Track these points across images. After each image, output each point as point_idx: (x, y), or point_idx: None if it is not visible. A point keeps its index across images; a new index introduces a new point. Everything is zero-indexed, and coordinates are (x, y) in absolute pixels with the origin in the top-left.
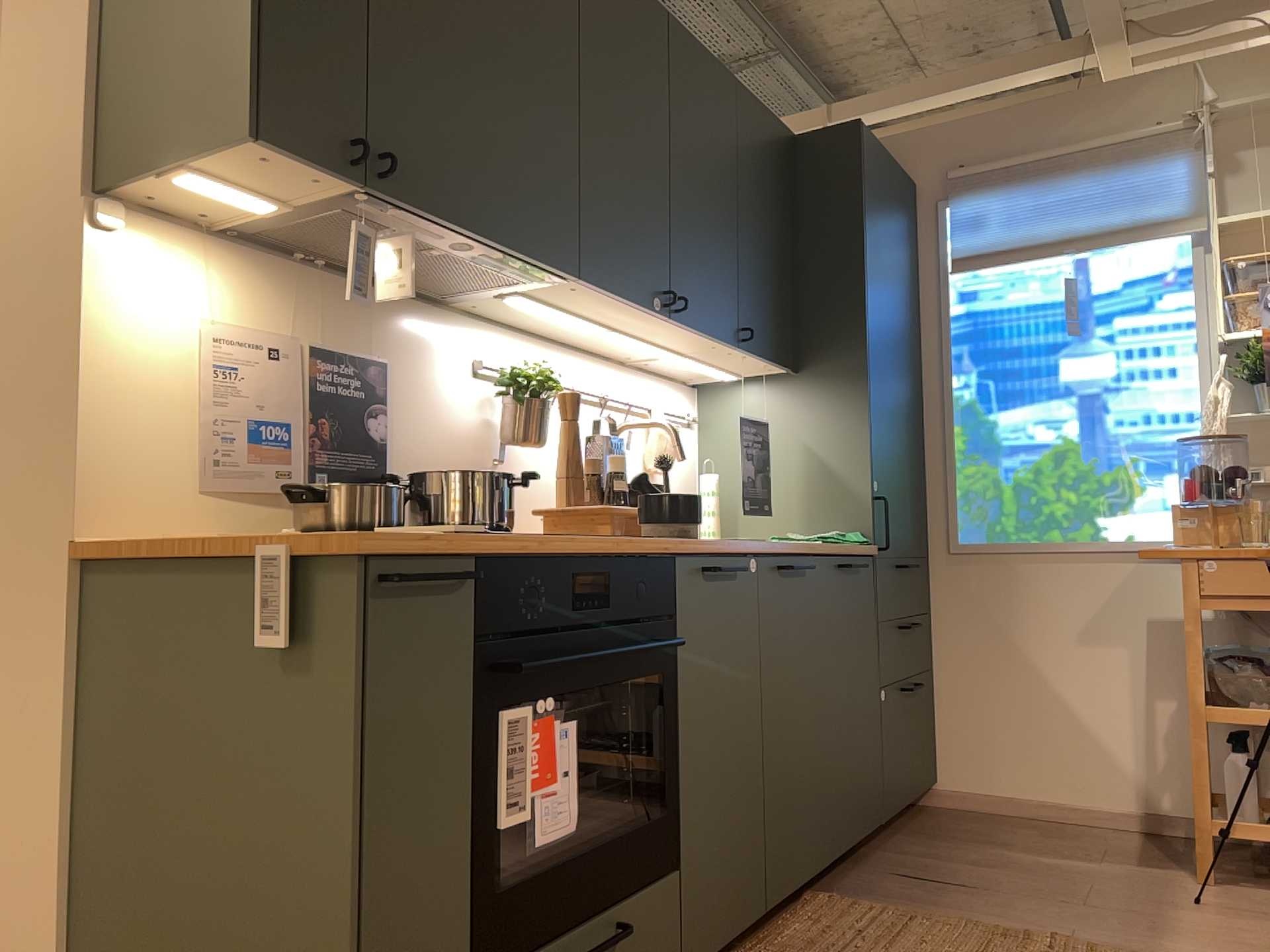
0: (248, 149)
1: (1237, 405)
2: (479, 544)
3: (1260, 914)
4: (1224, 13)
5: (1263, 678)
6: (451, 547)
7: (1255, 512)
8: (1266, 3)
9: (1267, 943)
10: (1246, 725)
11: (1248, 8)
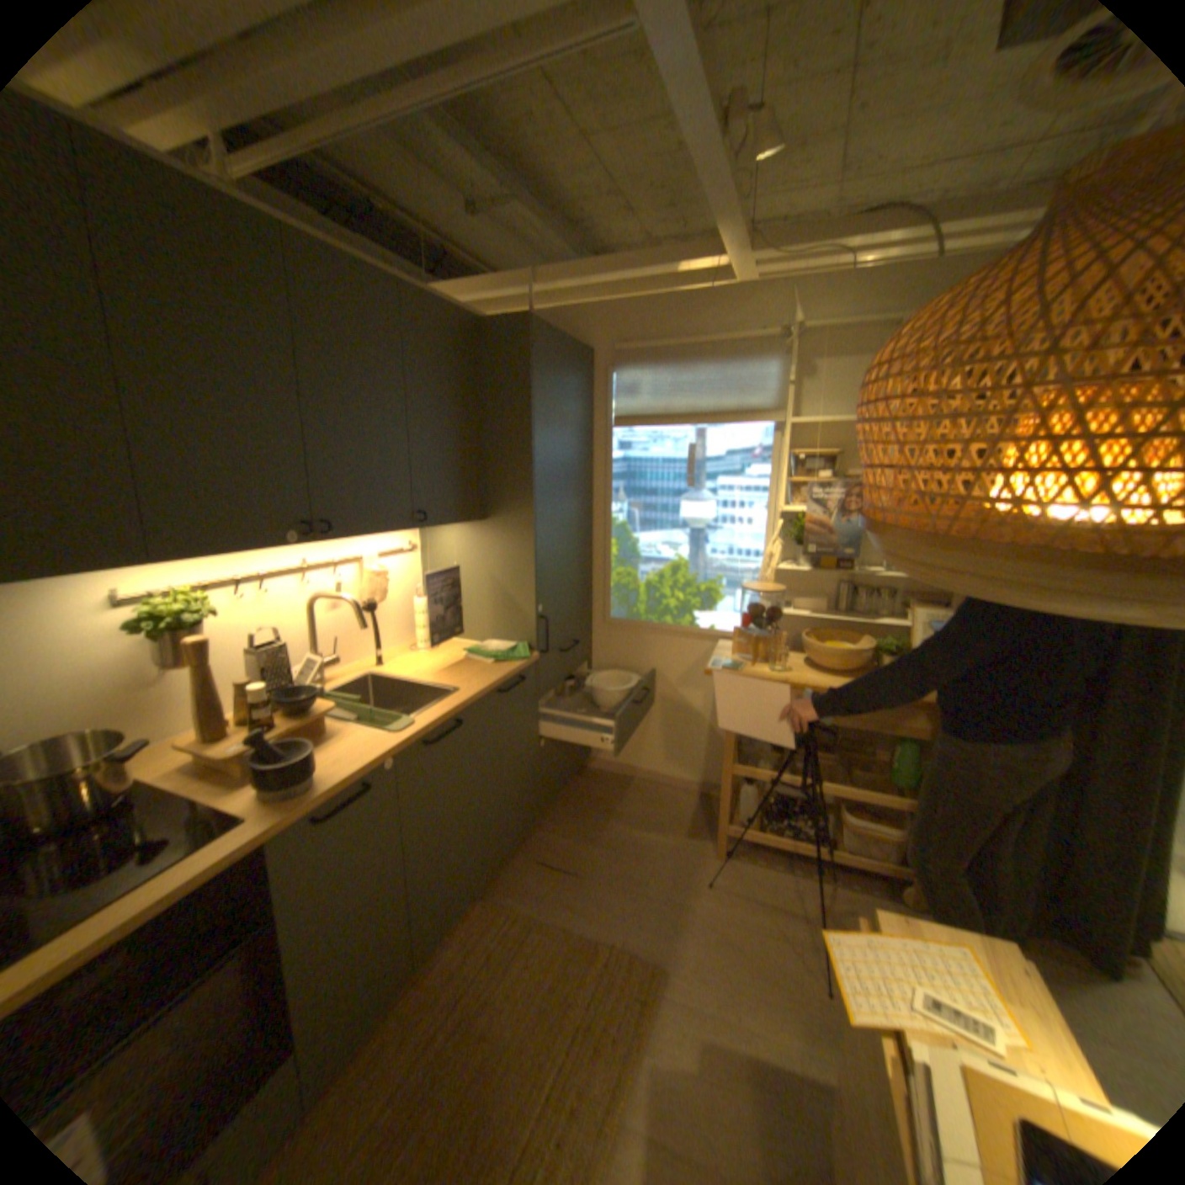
0: None
1: (787, 550)
2: None
3: (742, 898)
4: (827, 233)
5: (770, 749)
6: None
7: (783, 641)
8: (859, 229)
9: (738, 940)
10: (754, 780)
11: (844, 231)
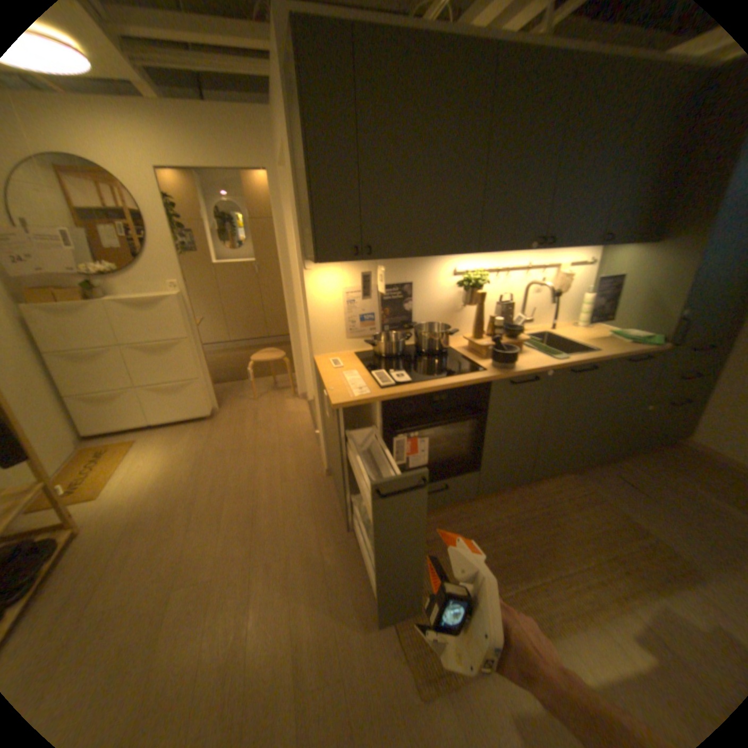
0: (318, 263)
1: None
2: (380, 398)
3: None
4: None
5: None
6: (370, 400)
7: None
8: None
9: None
10: None
11: None
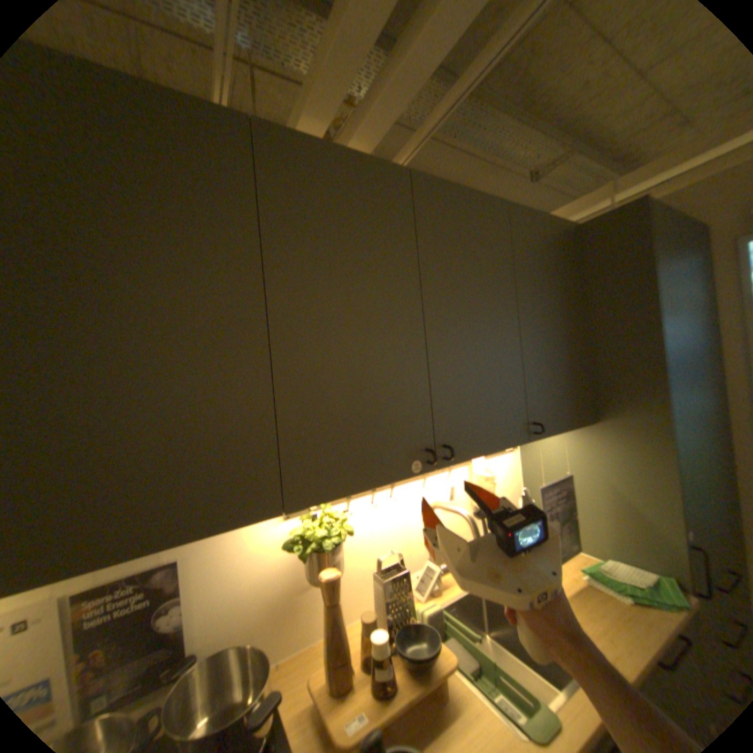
0: None
1: None
2: None
3: None
4: None
5: None
6: None
7: None
8: None
9: None
10: None
11: None
